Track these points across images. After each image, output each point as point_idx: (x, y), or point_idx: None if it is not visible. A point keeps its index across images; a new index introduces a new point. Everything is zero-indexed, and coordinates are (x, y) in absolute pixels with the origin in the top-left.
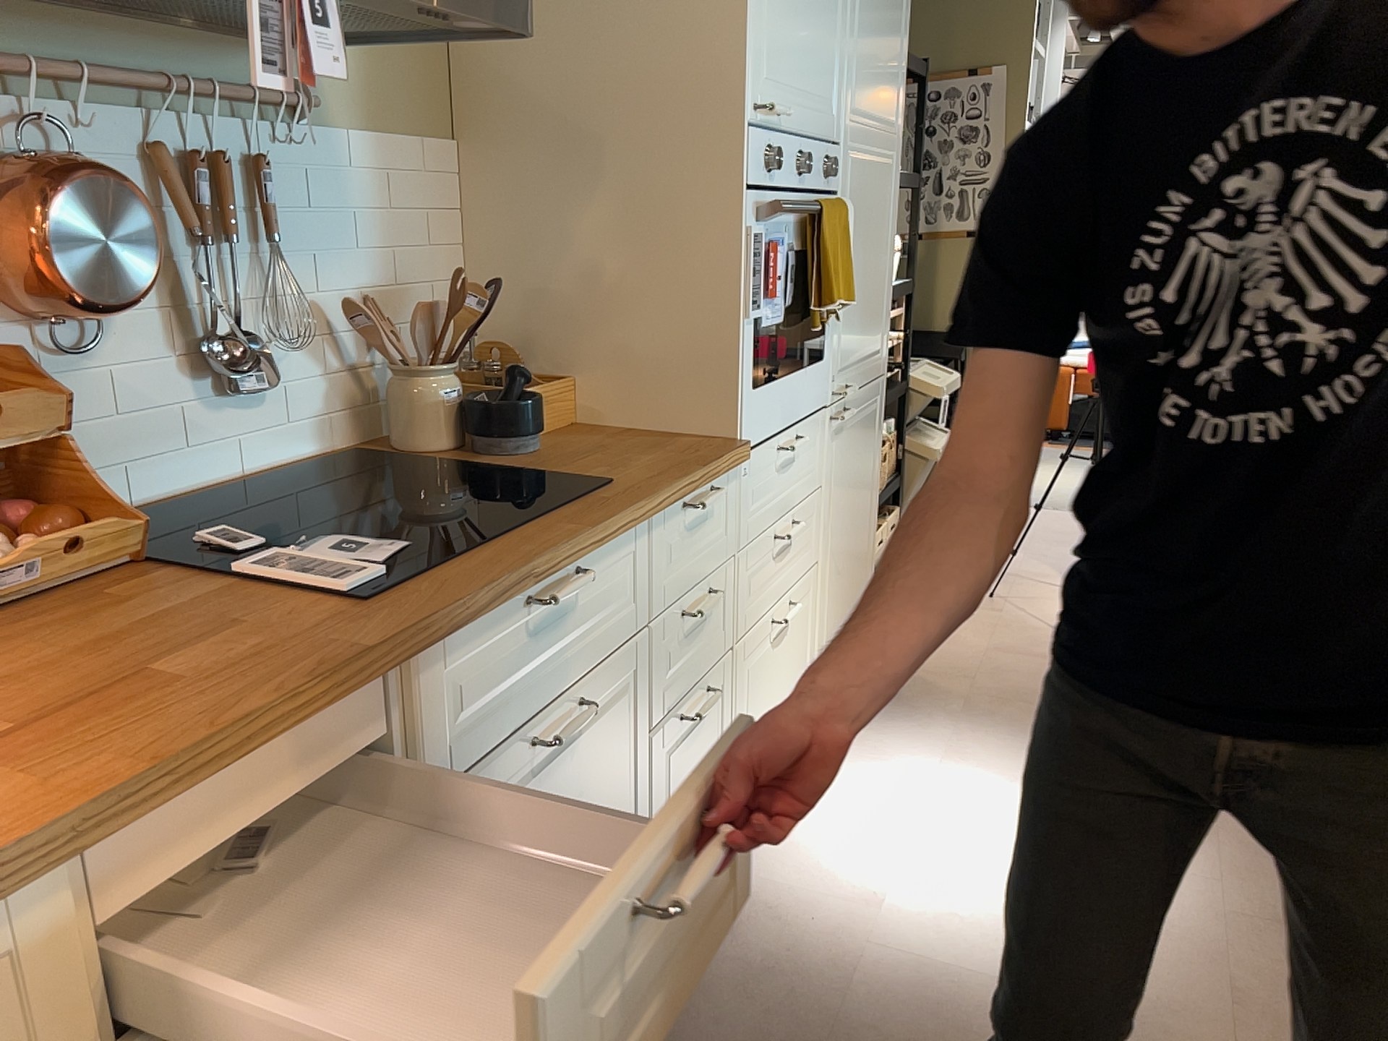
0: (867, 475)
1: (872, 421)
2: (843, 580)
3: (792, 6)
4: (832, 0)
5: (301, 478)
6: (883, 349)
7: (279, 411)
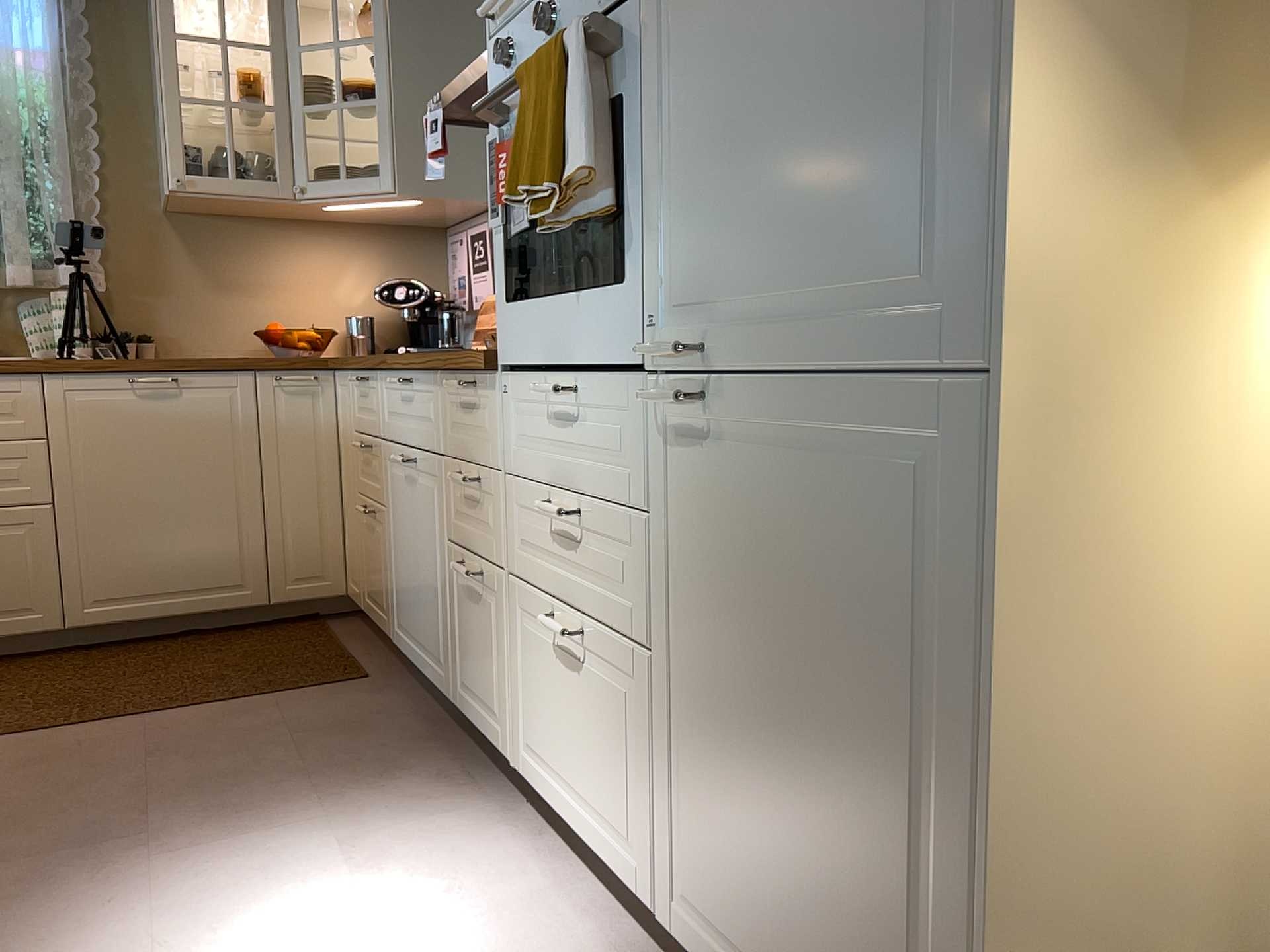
0: (868, 655)
1: (888, 505)
2: (747, 810)
3: None
4: None
5: None
6: (964, 282)
7: None
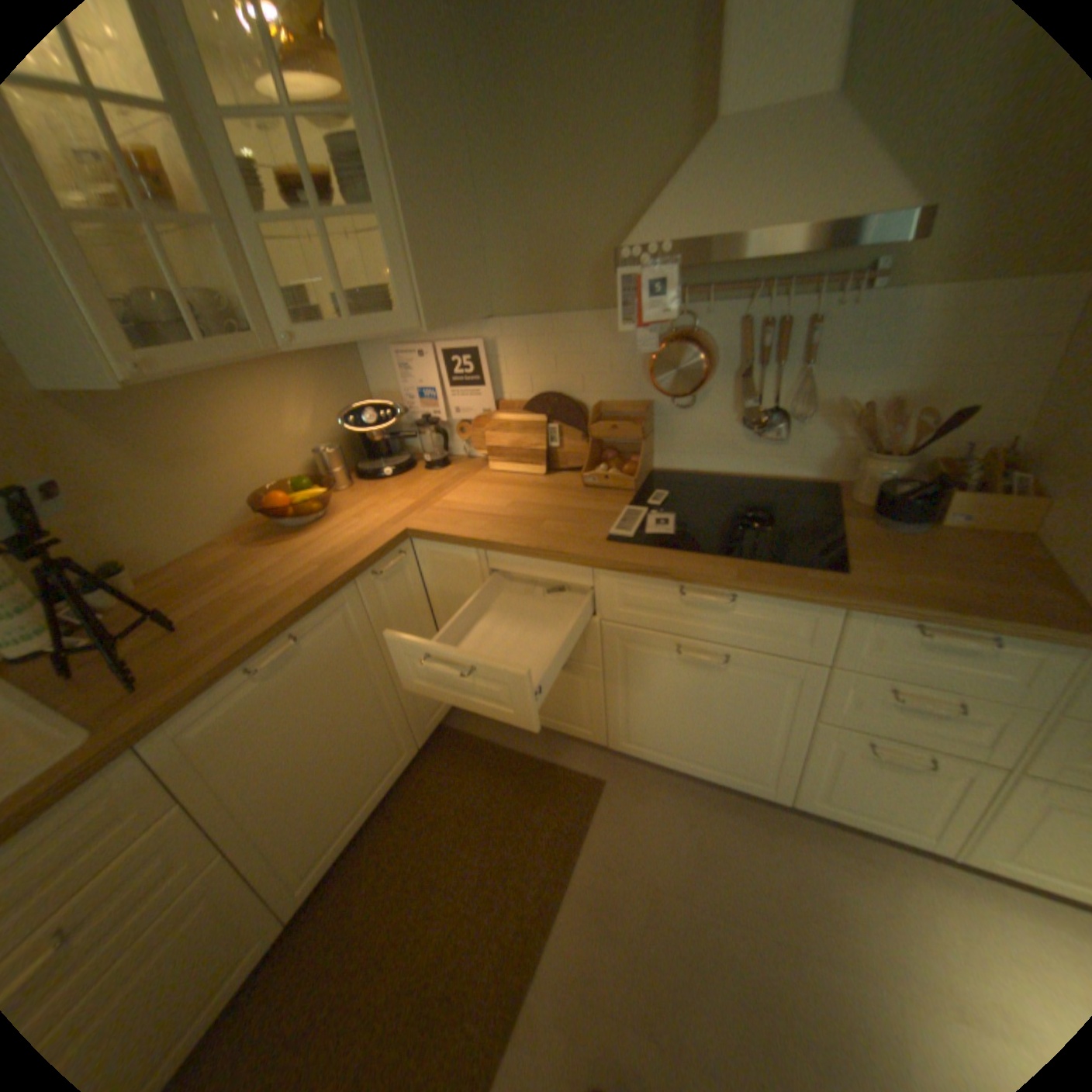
0: None
1: None
2: None
3: None
4: None
5: (795, 486)
6: None
7: (795, 450)
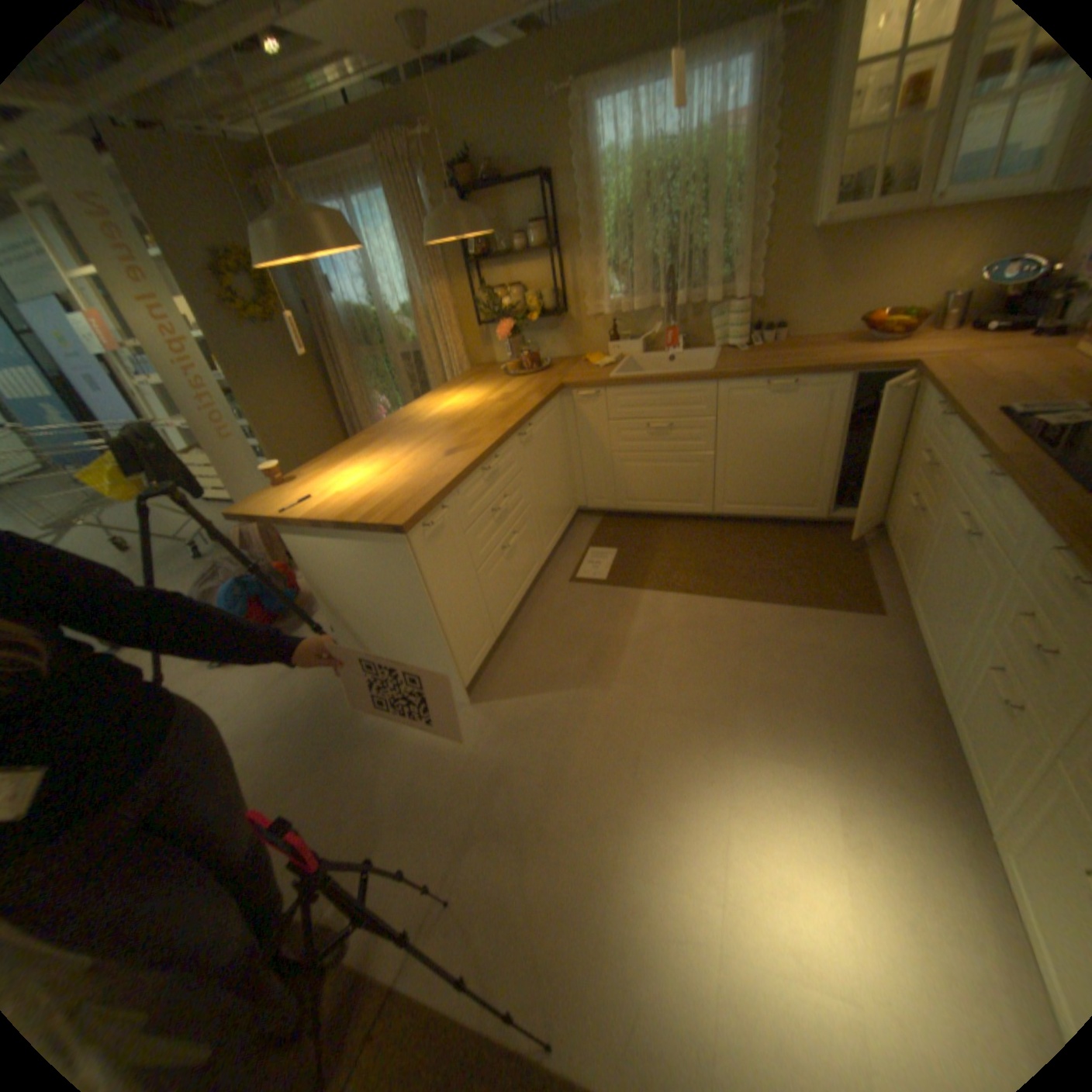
0: None
1: None
2: None
3: None
4: None
5: None
6: None
7: None
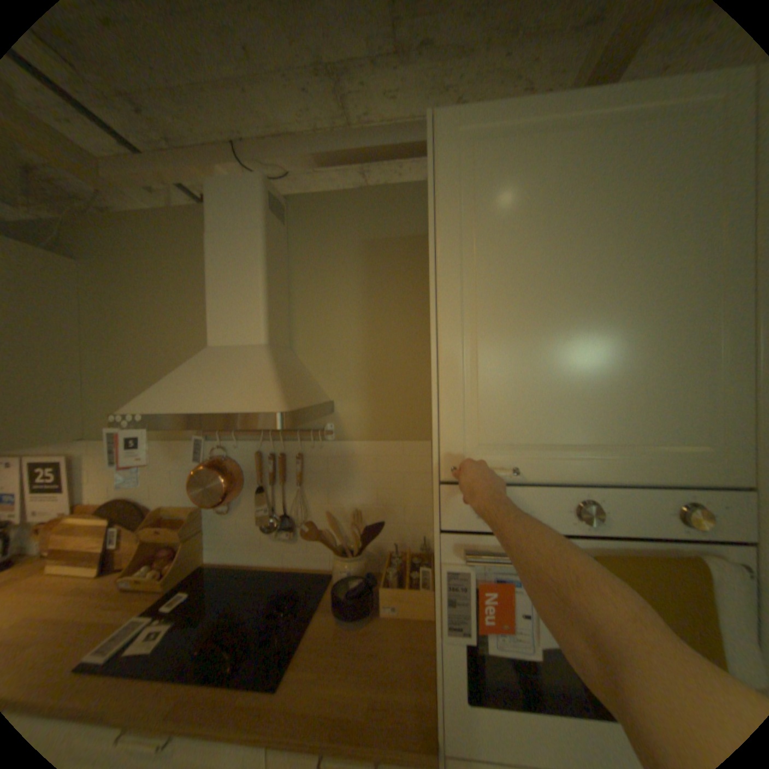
0: None
1: None
2: None
3: (542, 372)
4: (678, 342)
5: (306, 578)
6: None
7: (303, 548)
